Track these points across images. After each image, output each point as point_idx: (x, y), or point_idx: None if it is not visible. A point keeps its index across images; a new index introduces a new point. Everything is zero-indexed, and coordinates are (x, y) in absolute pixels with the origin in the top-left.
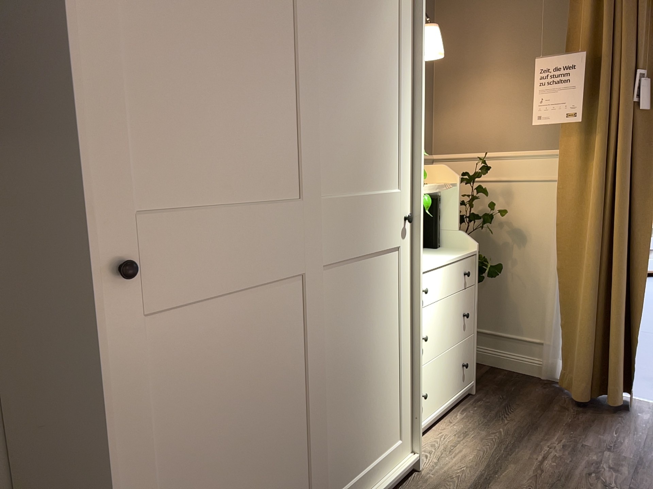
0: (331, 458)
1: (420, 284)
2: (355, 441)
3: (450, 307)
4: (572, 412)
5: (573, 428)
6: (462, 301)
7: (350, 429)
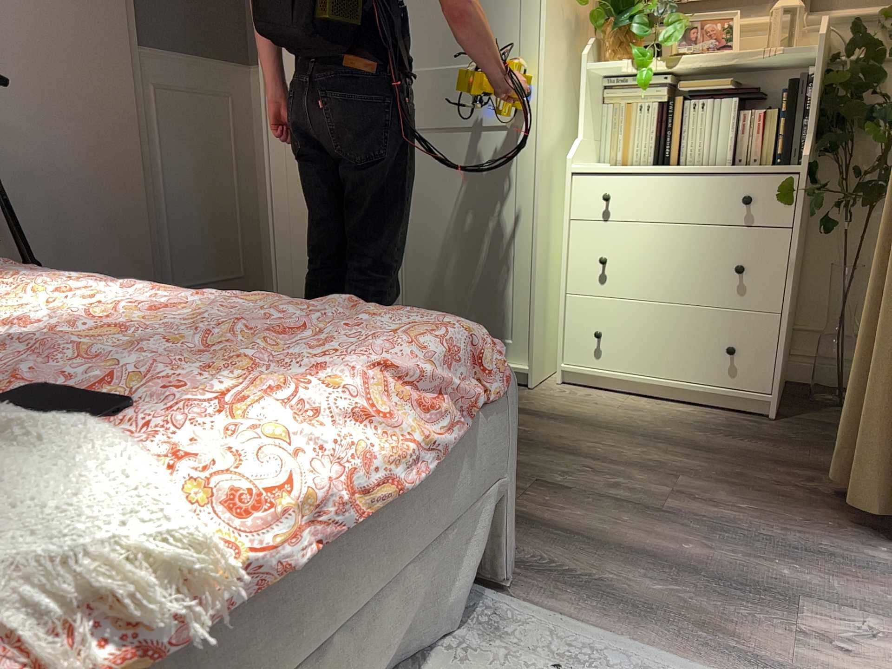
0: (416, 295)
1: (538, 173)
2: (444, 298)
3: (687, 241)
4: (804, 488)
5: (737, 481)
6: (731, 244)
7: (438, 284)
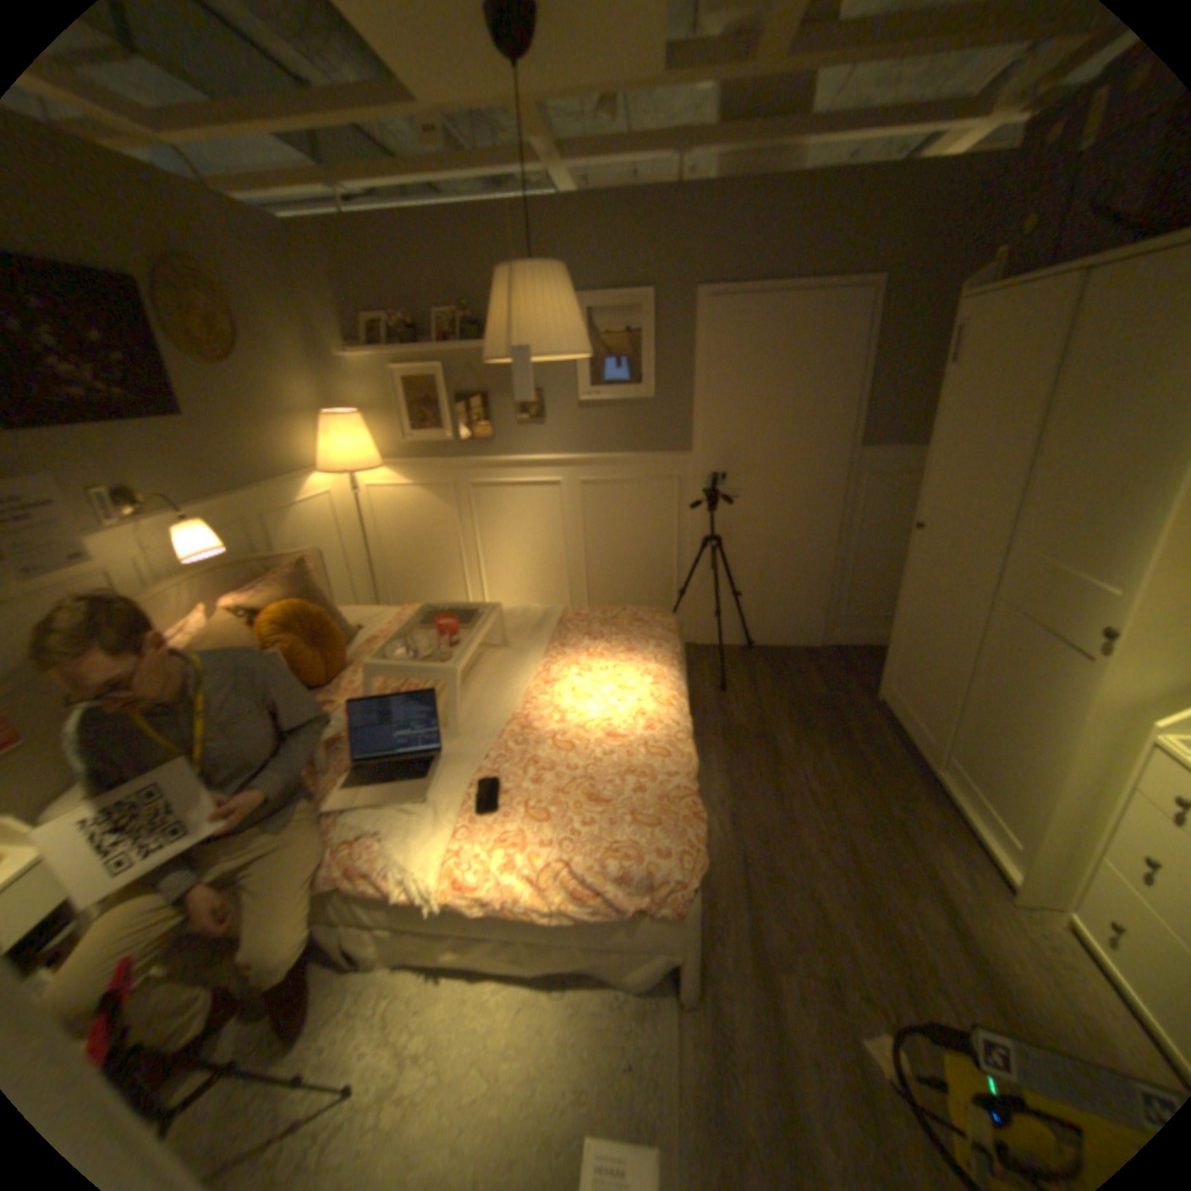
0: (966, 740)
1: (1091, 723)
2: (984, 761)
3: None
4: None
5: None
6: None
7: (984, 746)
